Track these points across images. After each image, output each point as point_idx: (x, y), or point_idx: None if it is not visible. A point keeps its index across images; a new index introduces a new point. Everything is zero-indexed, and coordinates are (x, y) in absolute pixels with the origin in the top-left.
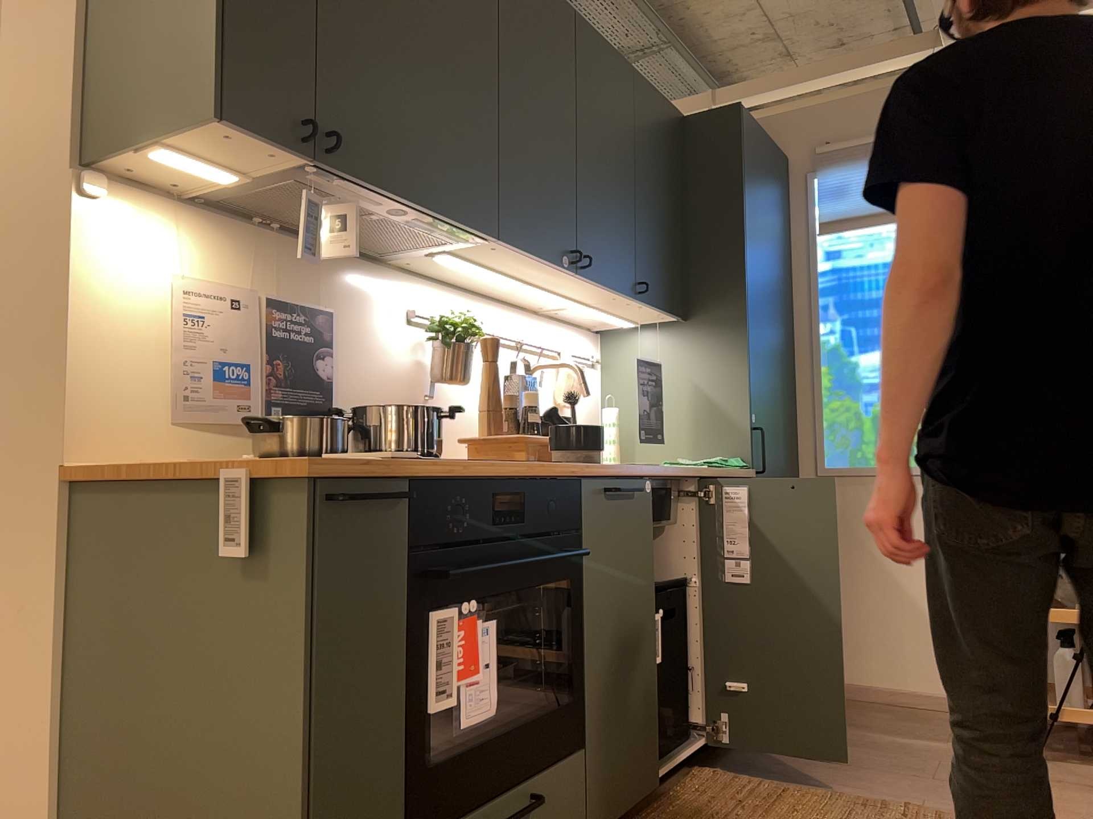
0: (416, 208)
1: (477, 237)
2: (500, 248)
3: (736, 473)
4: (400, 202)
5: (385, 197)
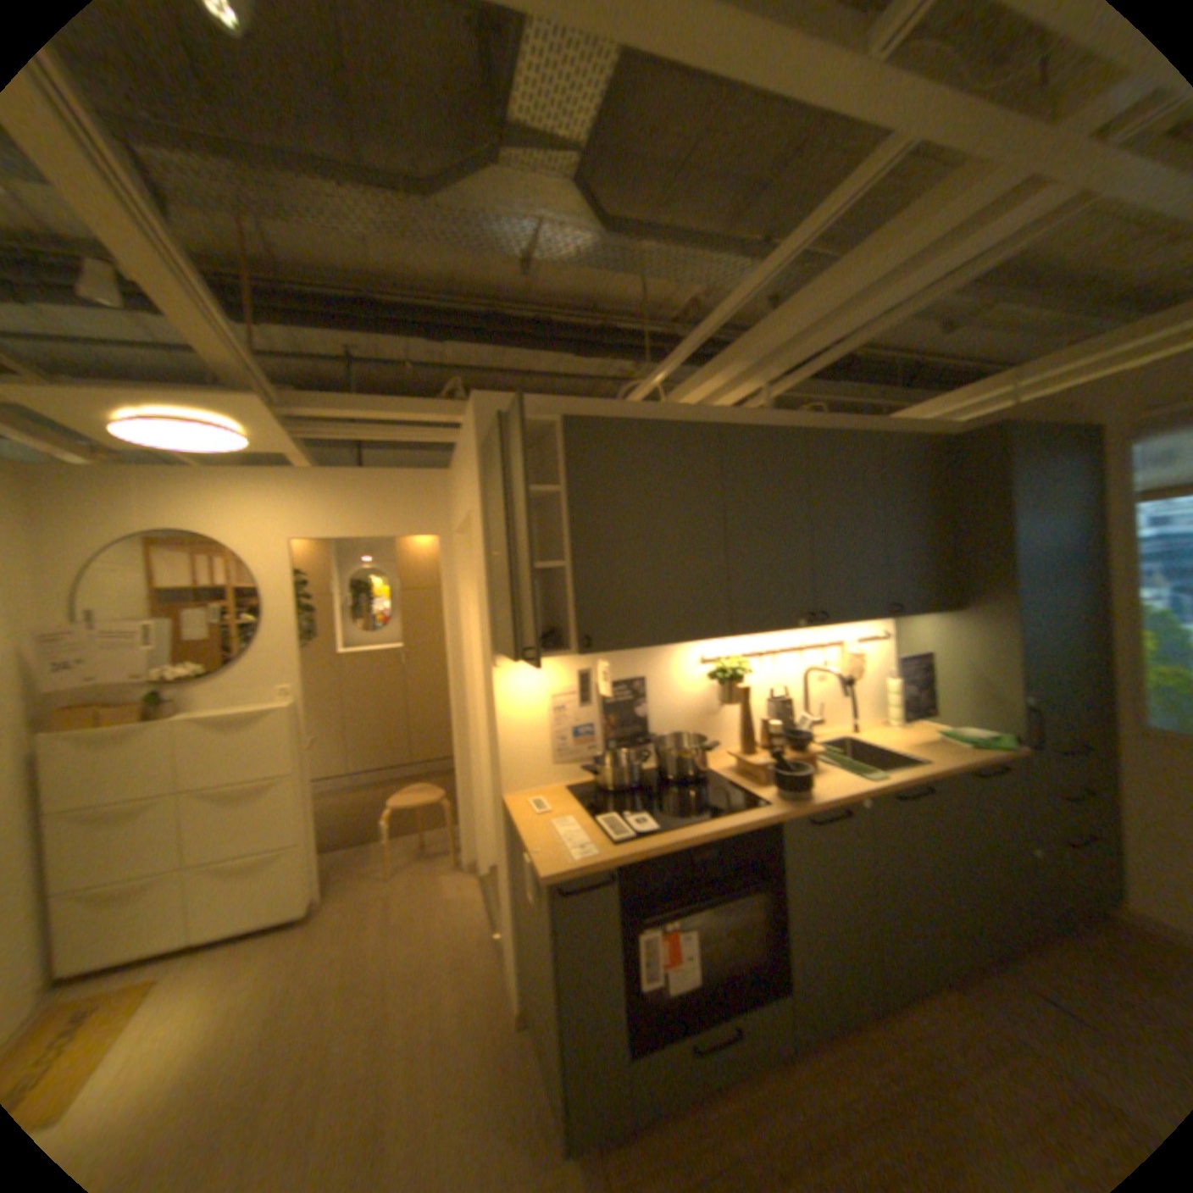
0: (658, 645)
1: (717, 635)
2: (738, 634)
3: (998, 757)
4: (646, 646)
5: (634, 648)
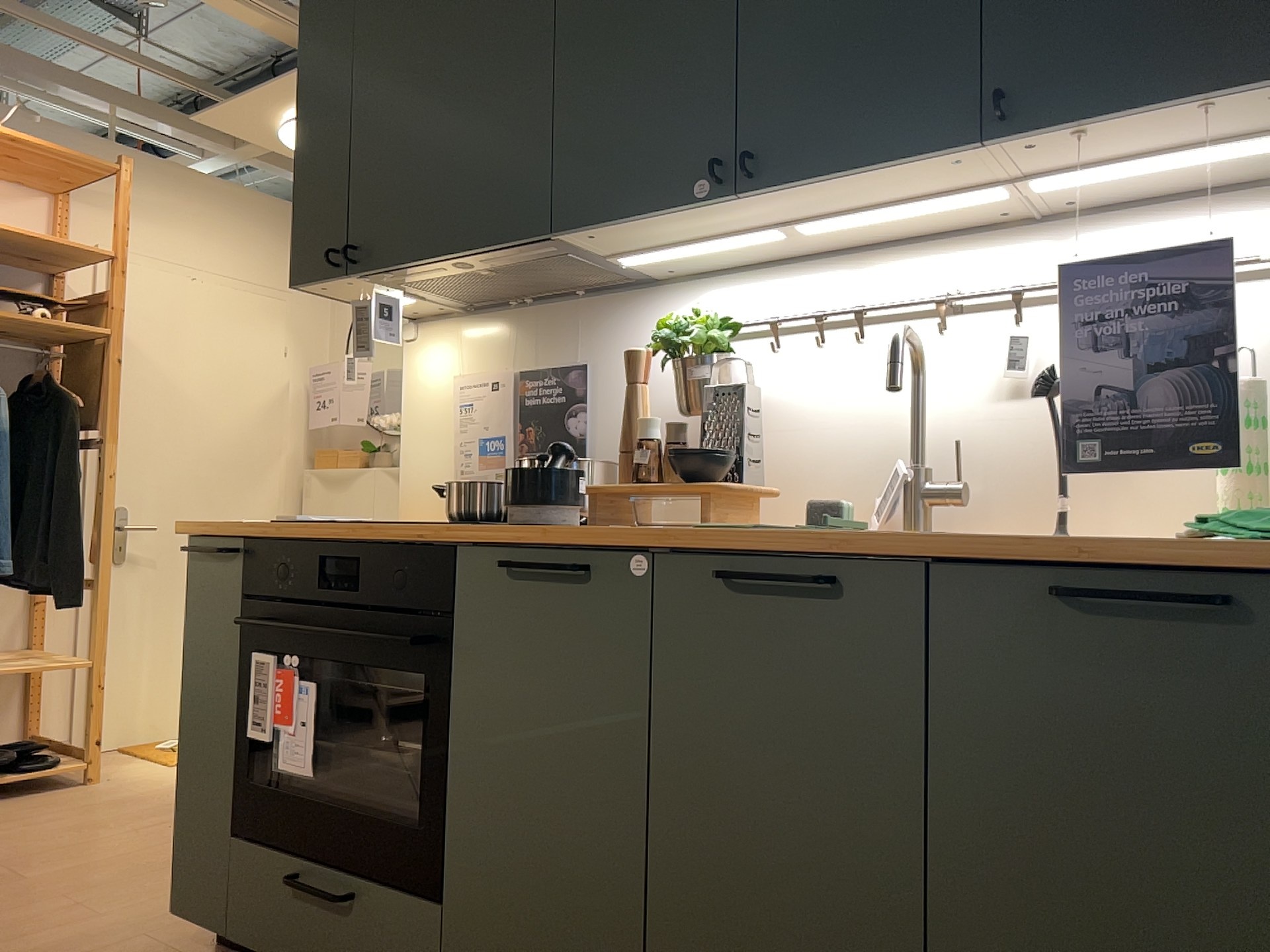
0: (452, 258)
1: (560, 239)
2: (595, 232)
3: (1219, 555)
4: (436, 262)
5: (423, 265)
